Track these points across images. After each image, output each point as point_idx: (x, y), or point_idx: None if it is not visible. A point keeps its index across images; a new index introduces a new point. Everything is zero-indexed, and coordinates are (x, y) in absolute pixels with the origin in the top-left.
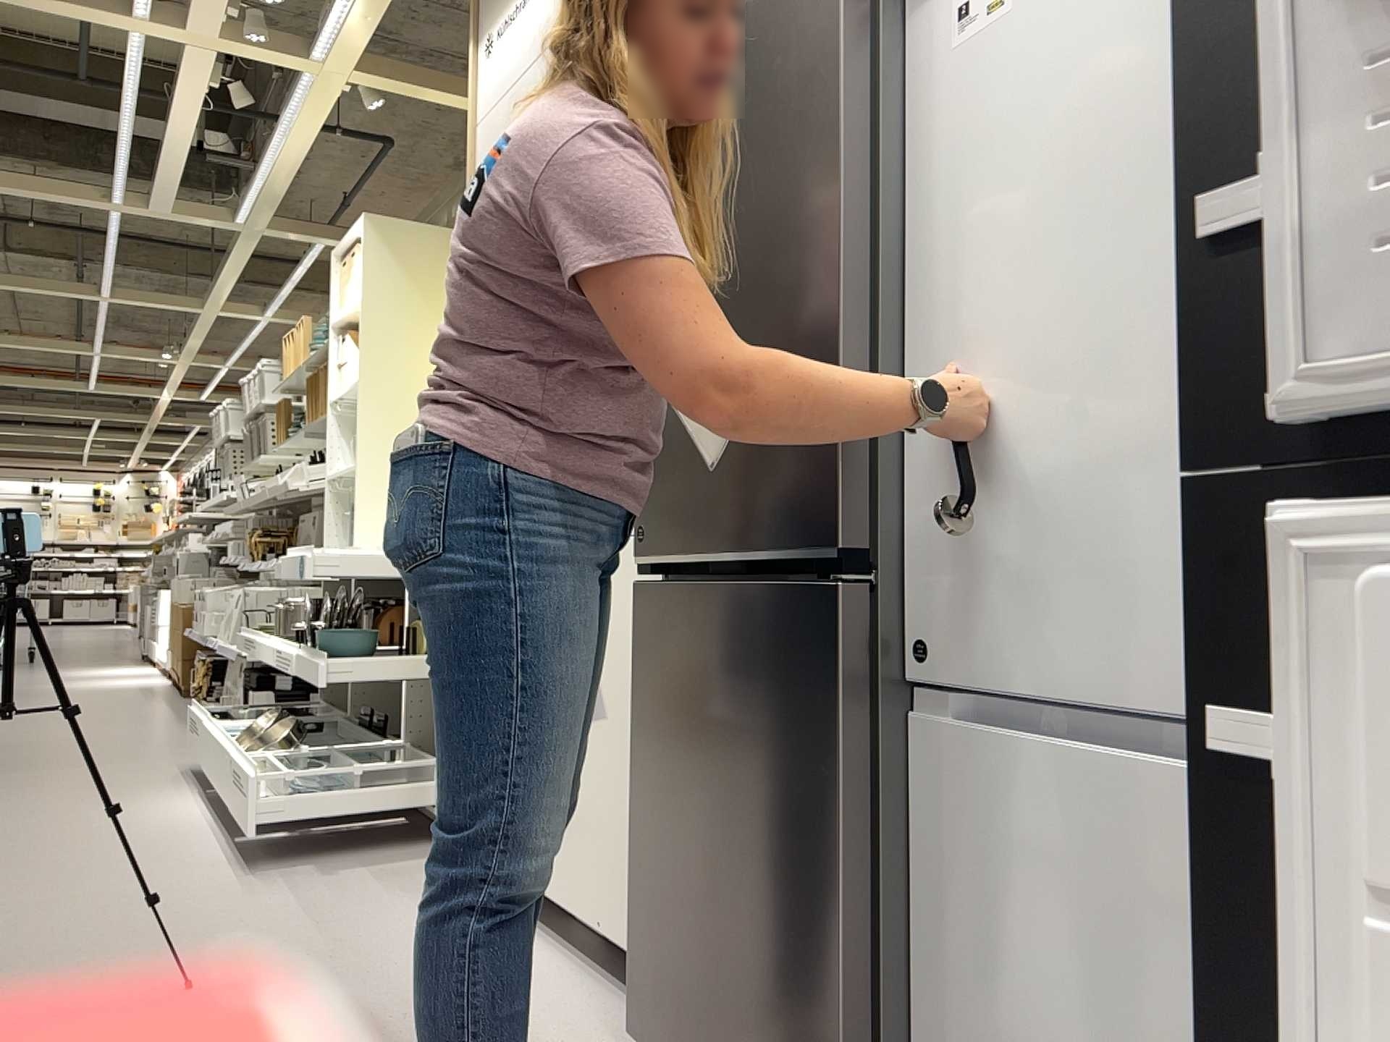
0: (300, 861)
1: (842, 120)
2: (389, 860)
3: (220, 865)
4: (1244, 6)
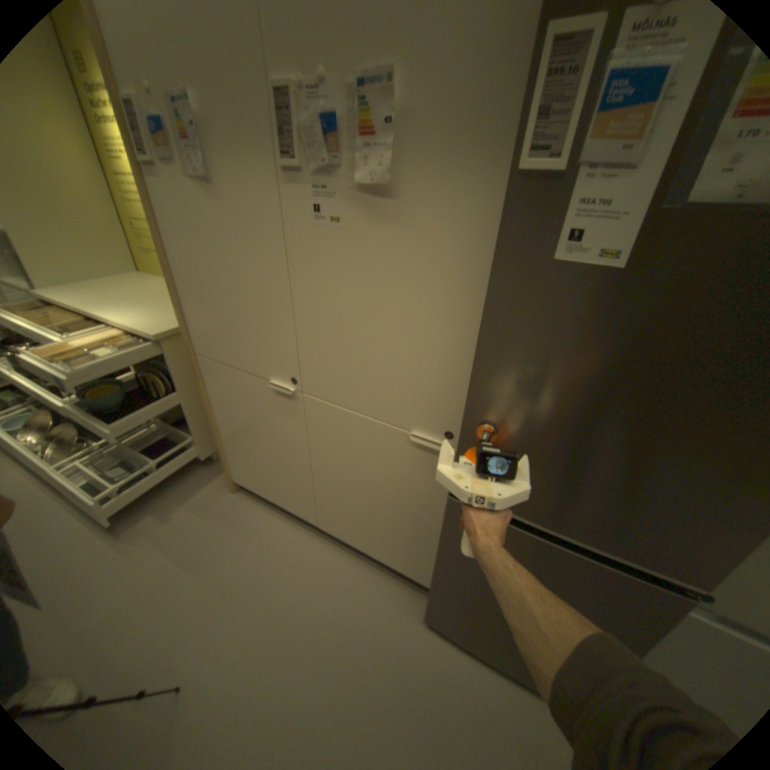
0: (138, 512)
1: None
2: (189, 493)
3: (88, 535)
4: None
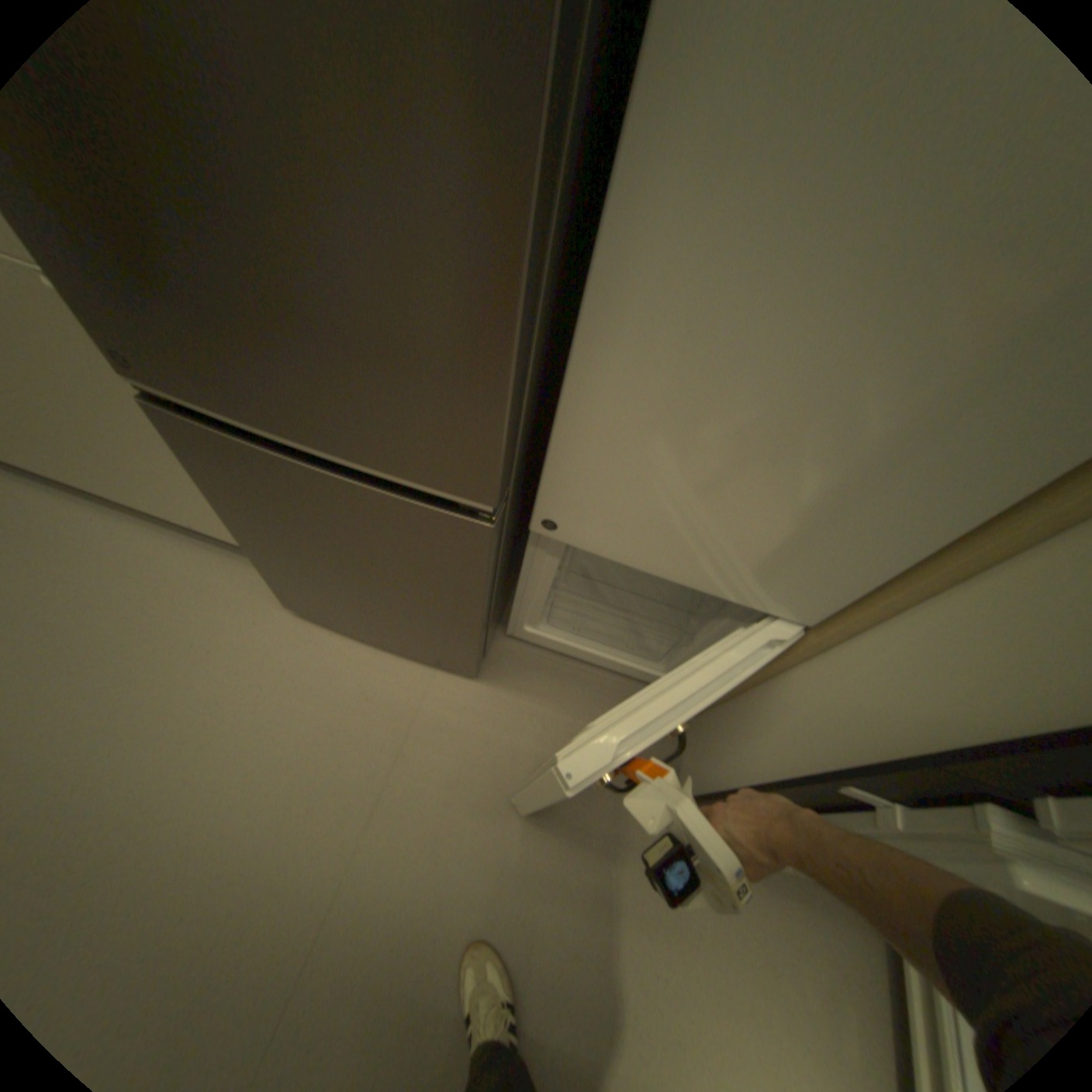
0: None
1: None
2: None
3: None
4: None
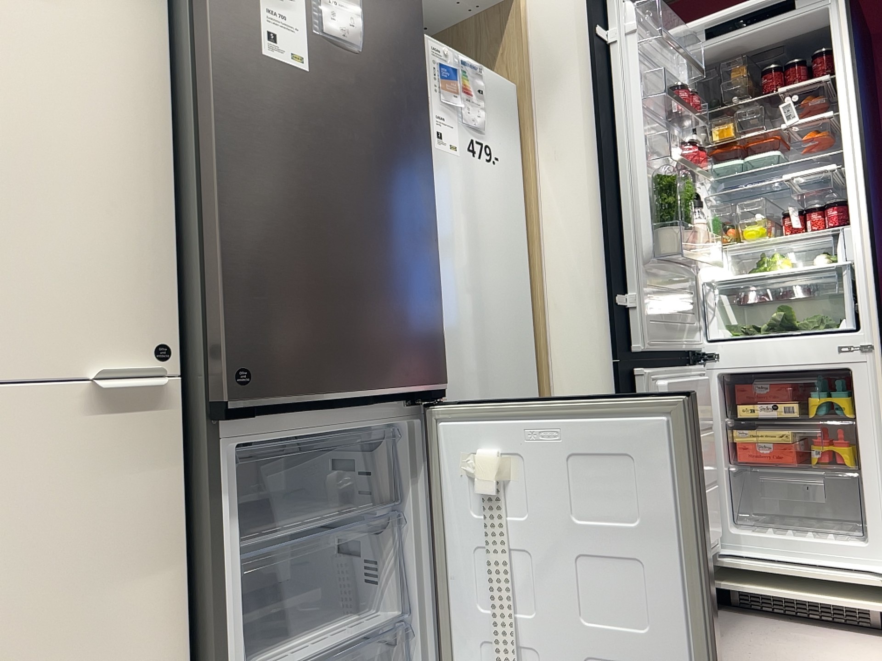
0: None
1: (430, 151)
2: None
3: None
4: (615, 251)
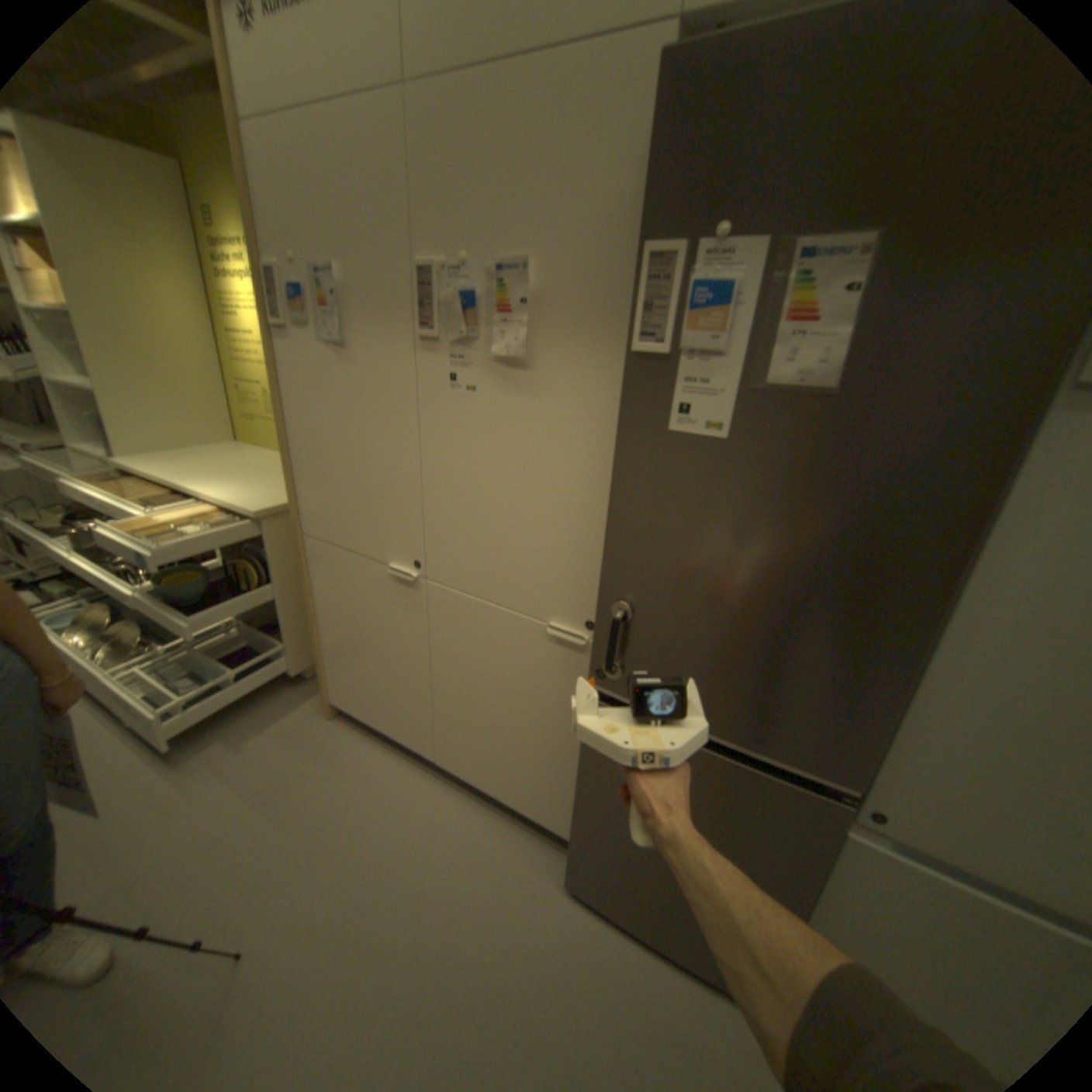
0: (204, 739)
1: (985, 521)
2: (272, 718)
3: (138, 764)
4: None
